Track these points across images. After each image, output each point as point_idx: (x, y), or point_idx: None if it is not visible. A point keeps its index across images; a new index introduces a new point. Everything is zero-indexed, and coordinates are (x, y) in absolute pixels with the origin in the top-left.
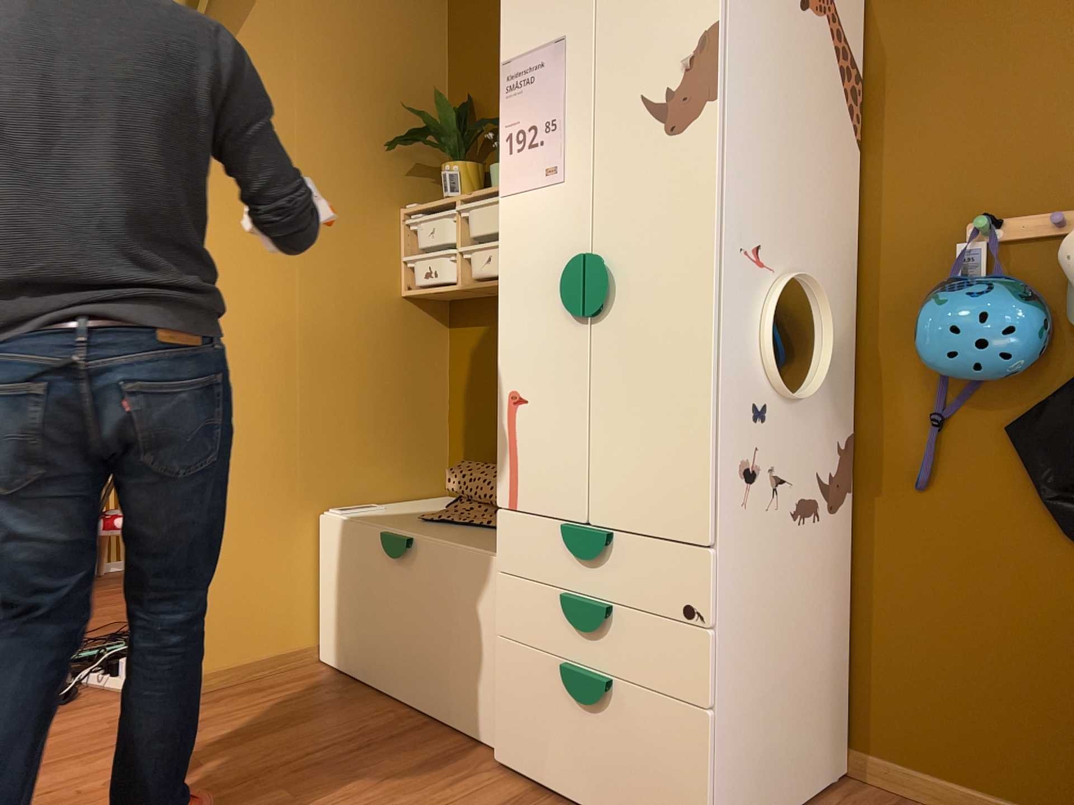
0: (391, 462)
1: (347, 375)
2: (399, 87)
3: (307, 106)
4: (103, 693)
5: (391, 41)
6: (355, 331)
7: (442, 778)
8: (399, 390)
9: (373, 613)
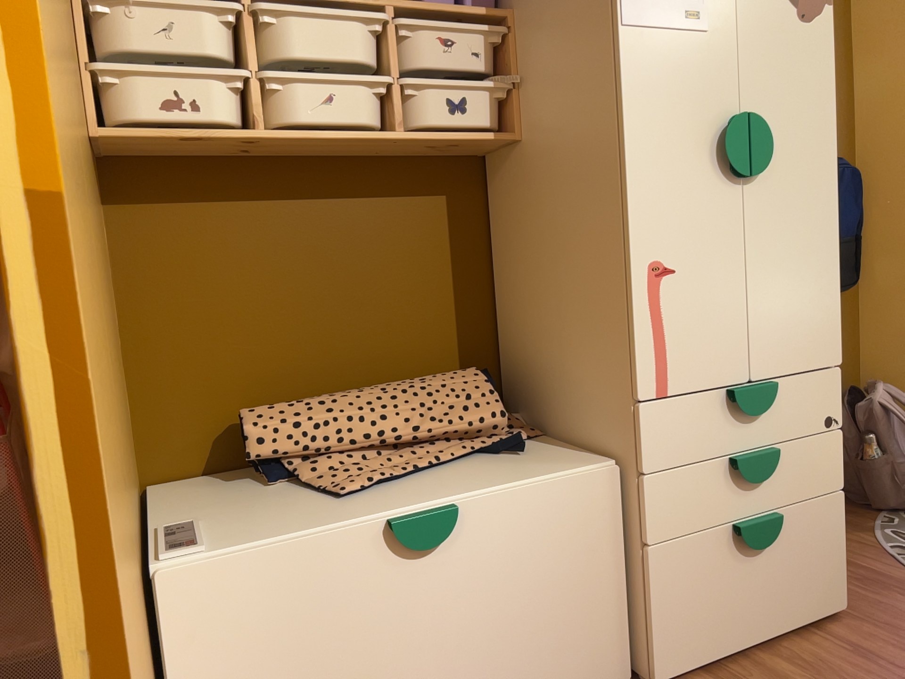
0: None
1: None
2: None
3: None
4: None
5: None
6: None
7: None
8: None
9: (365, 665)
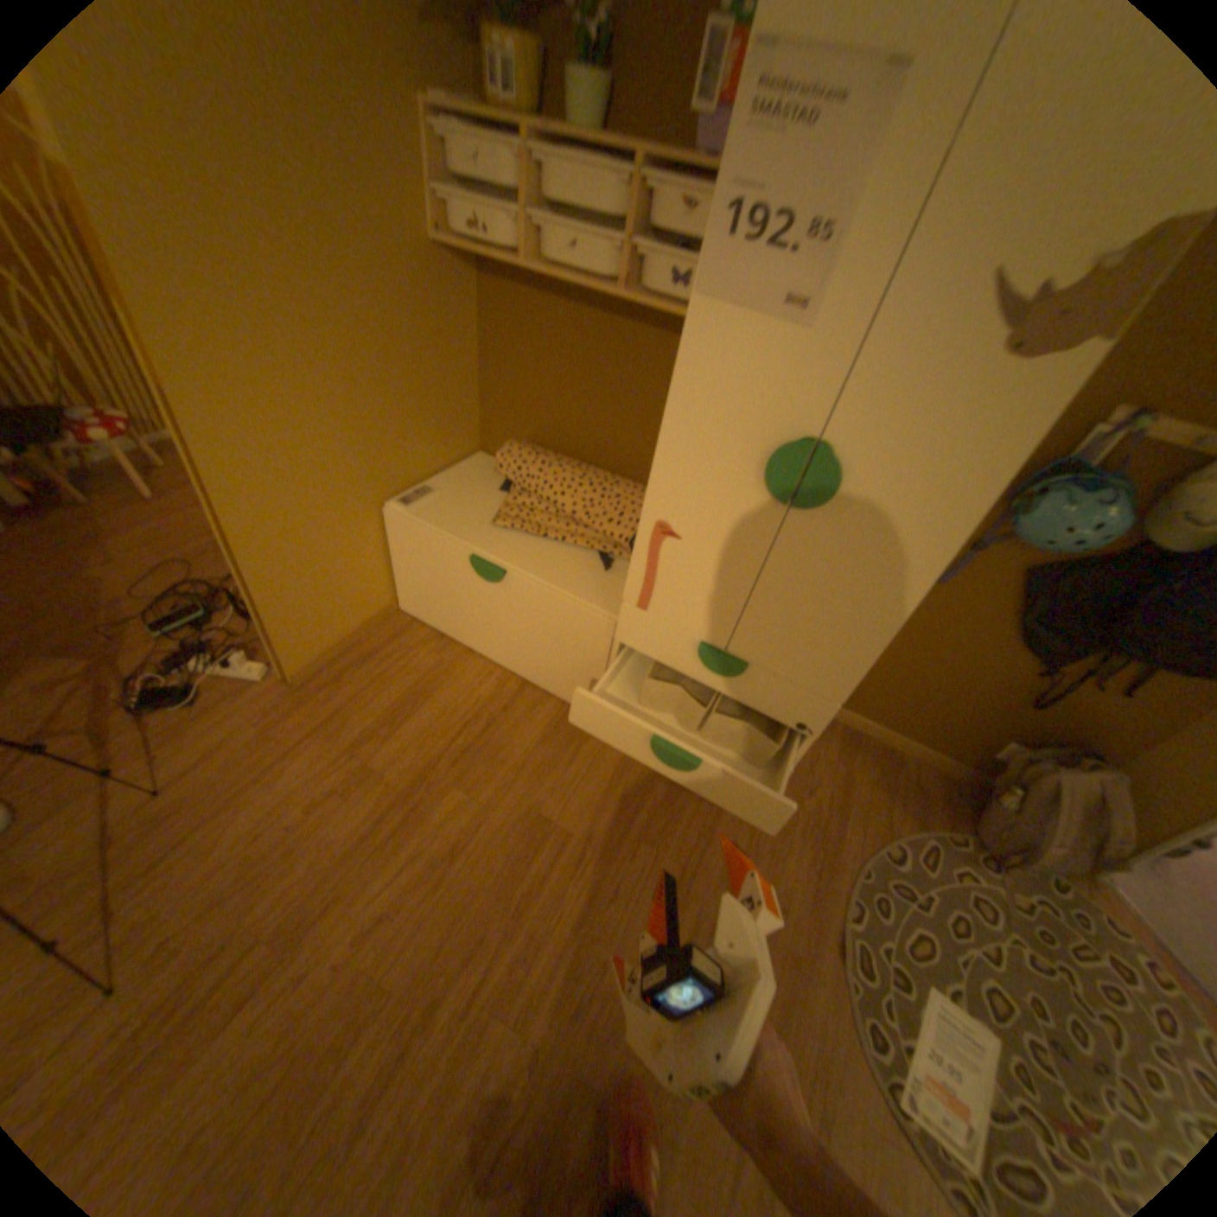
0: (434, 437)
1: (384, 361)
2: None
3: None
4: (224, 684)
5: None
6: (386, 302)
7: (562, 750)
8: (435, 362)
9: (461, 603)
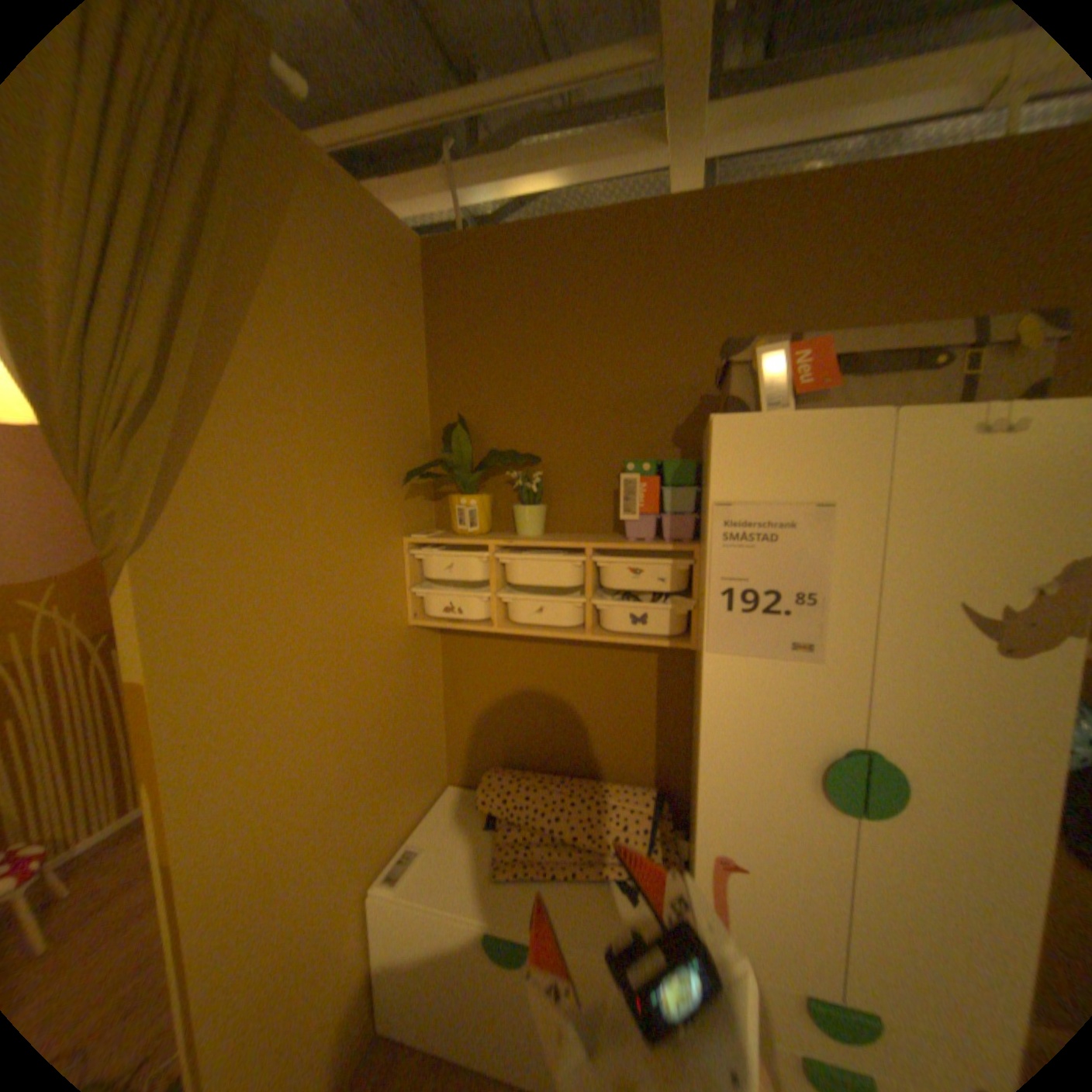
0: (412, 788)
1: (374, 735)
2: (394, 404)
3: (314, 447)
4: None
5: (384, 352)
6: (378, 683)
7: None
8: (413, 717)
9: (467, 1003)
